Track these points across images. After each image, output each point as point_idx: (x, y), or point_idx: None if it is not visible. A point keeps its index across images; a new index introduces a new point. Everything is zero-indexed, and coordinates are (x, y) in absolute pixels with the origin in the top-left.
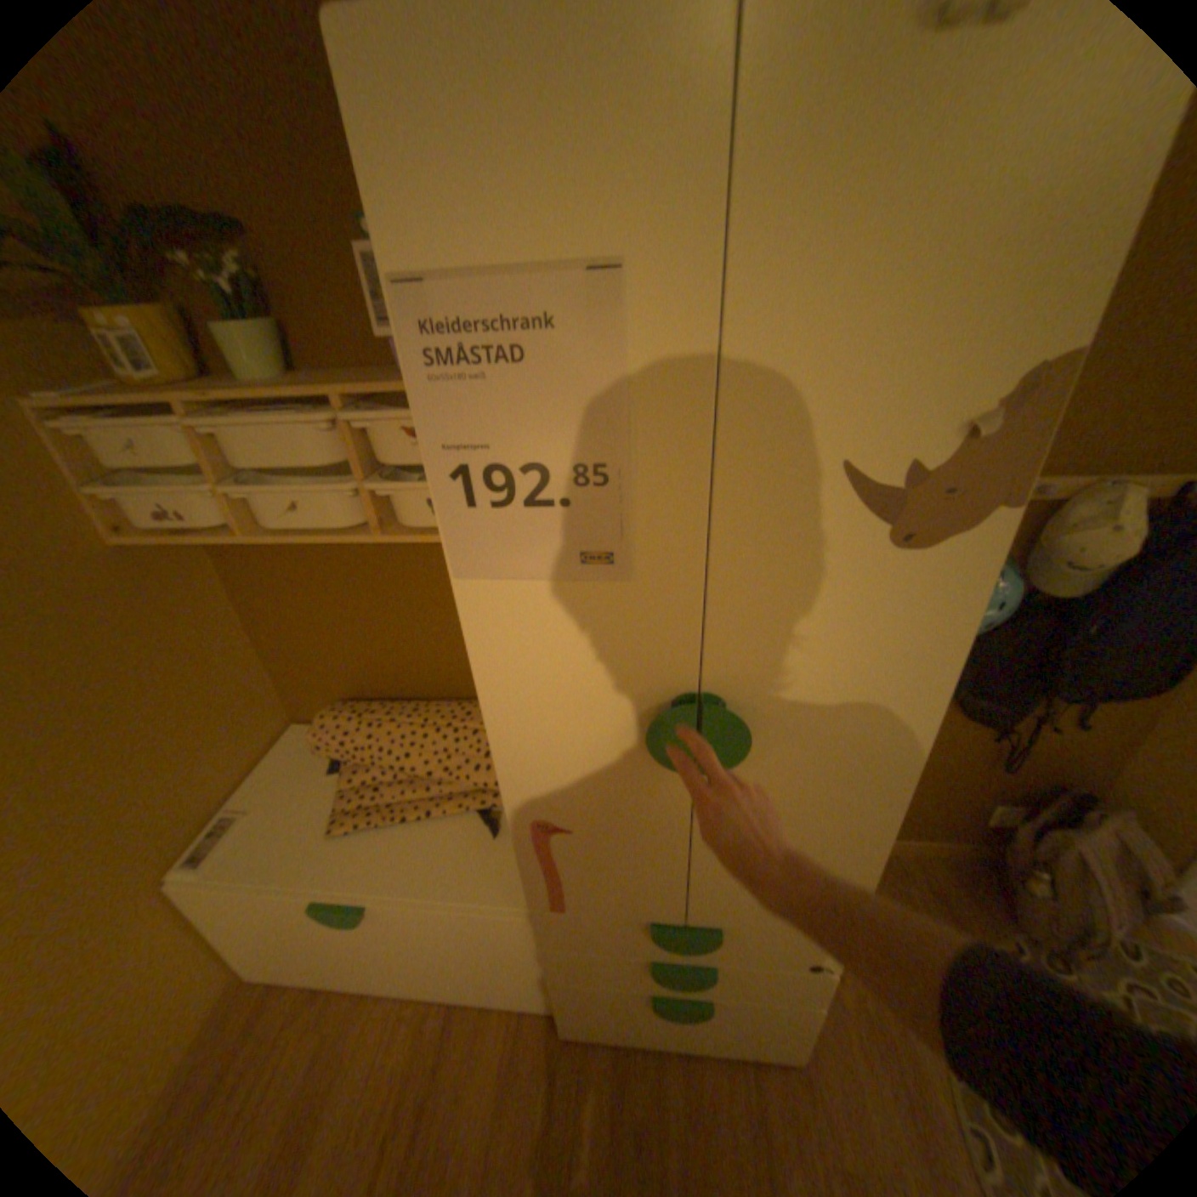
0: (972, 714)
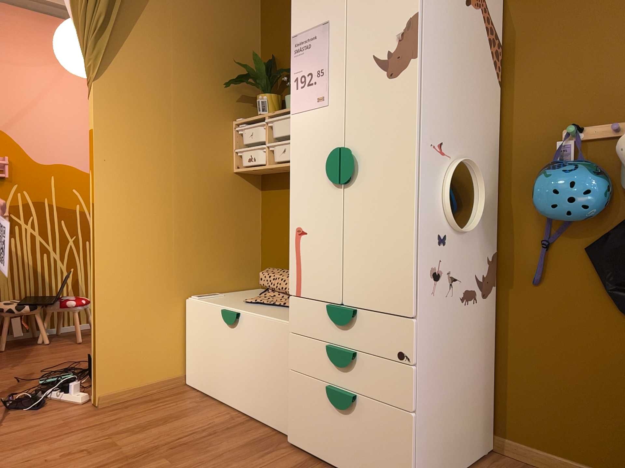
0: (624, 309)
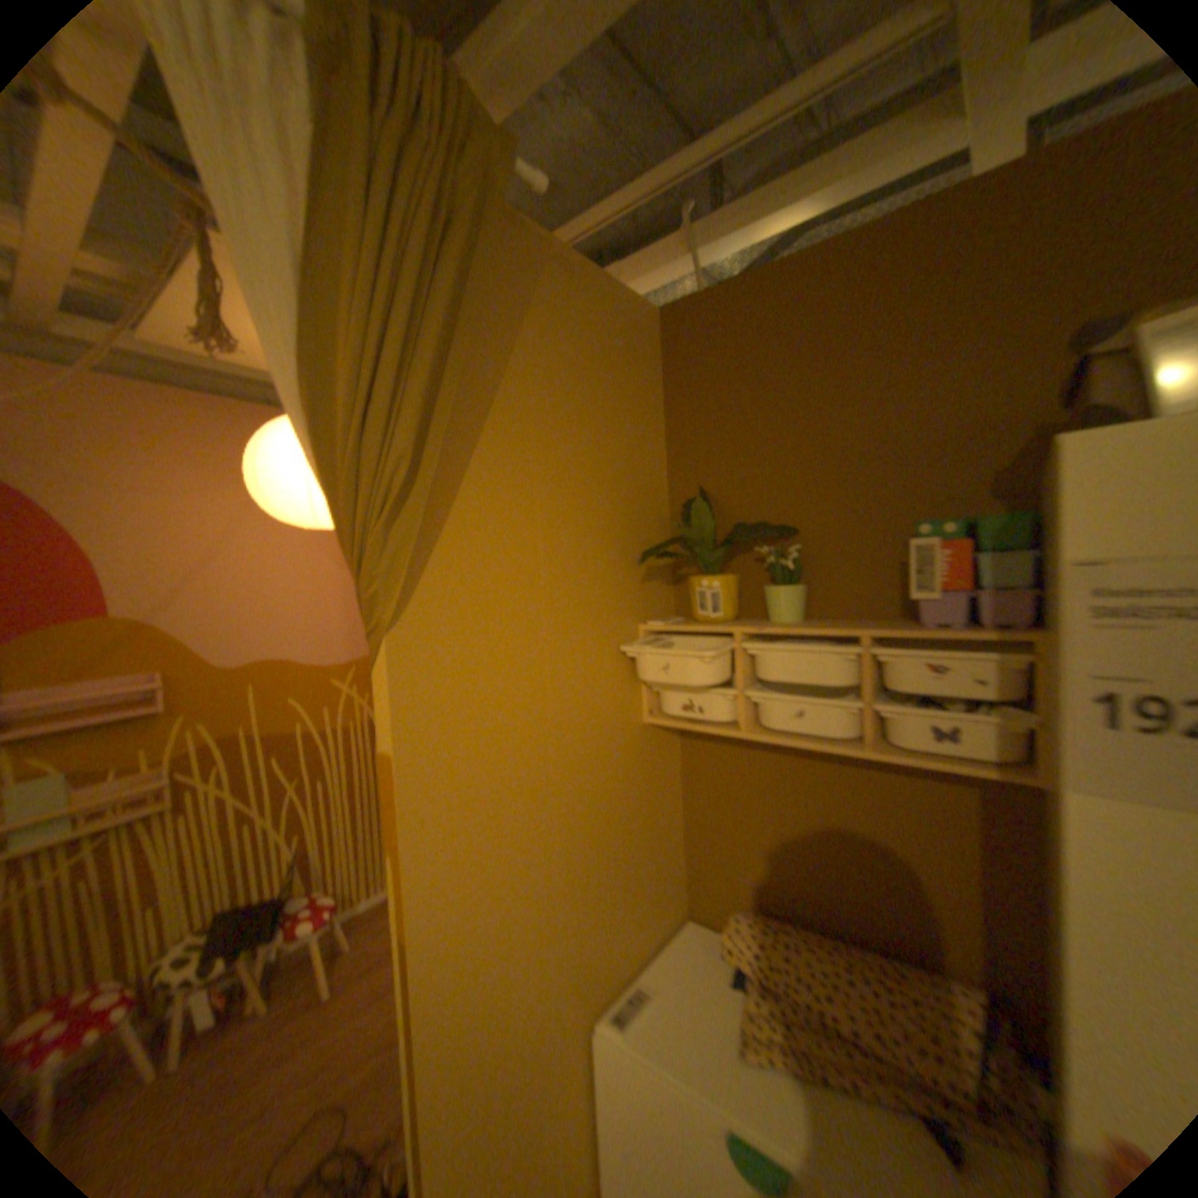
0: None
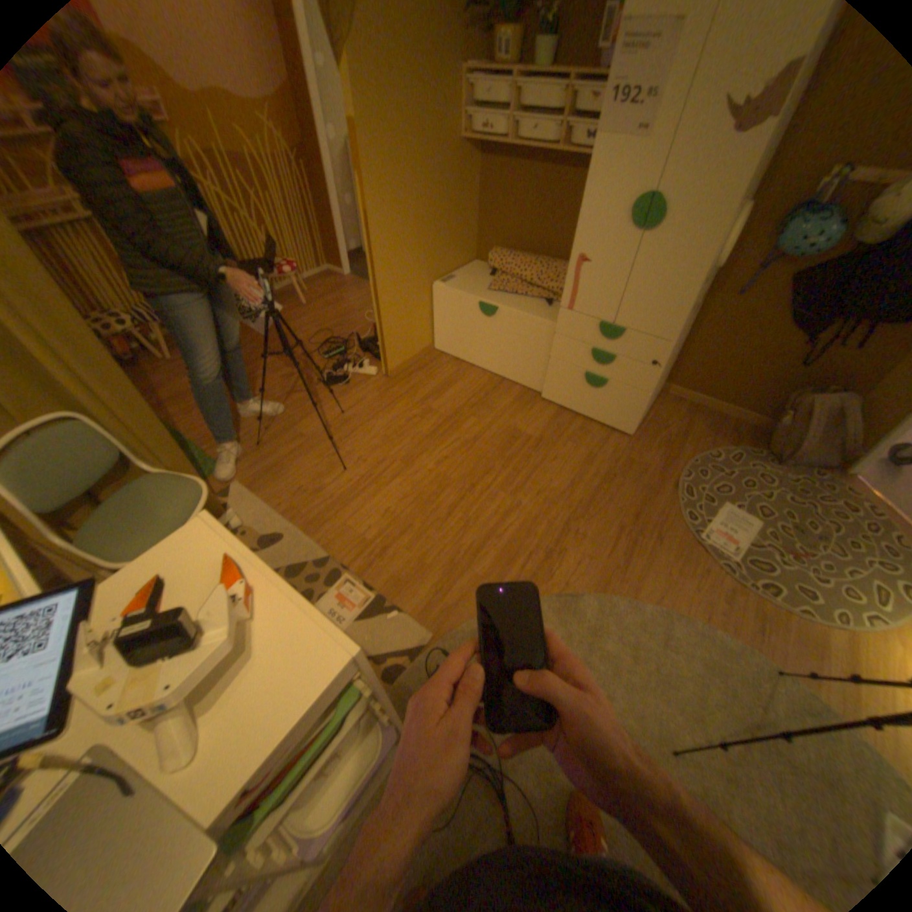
0: (796, 322)
